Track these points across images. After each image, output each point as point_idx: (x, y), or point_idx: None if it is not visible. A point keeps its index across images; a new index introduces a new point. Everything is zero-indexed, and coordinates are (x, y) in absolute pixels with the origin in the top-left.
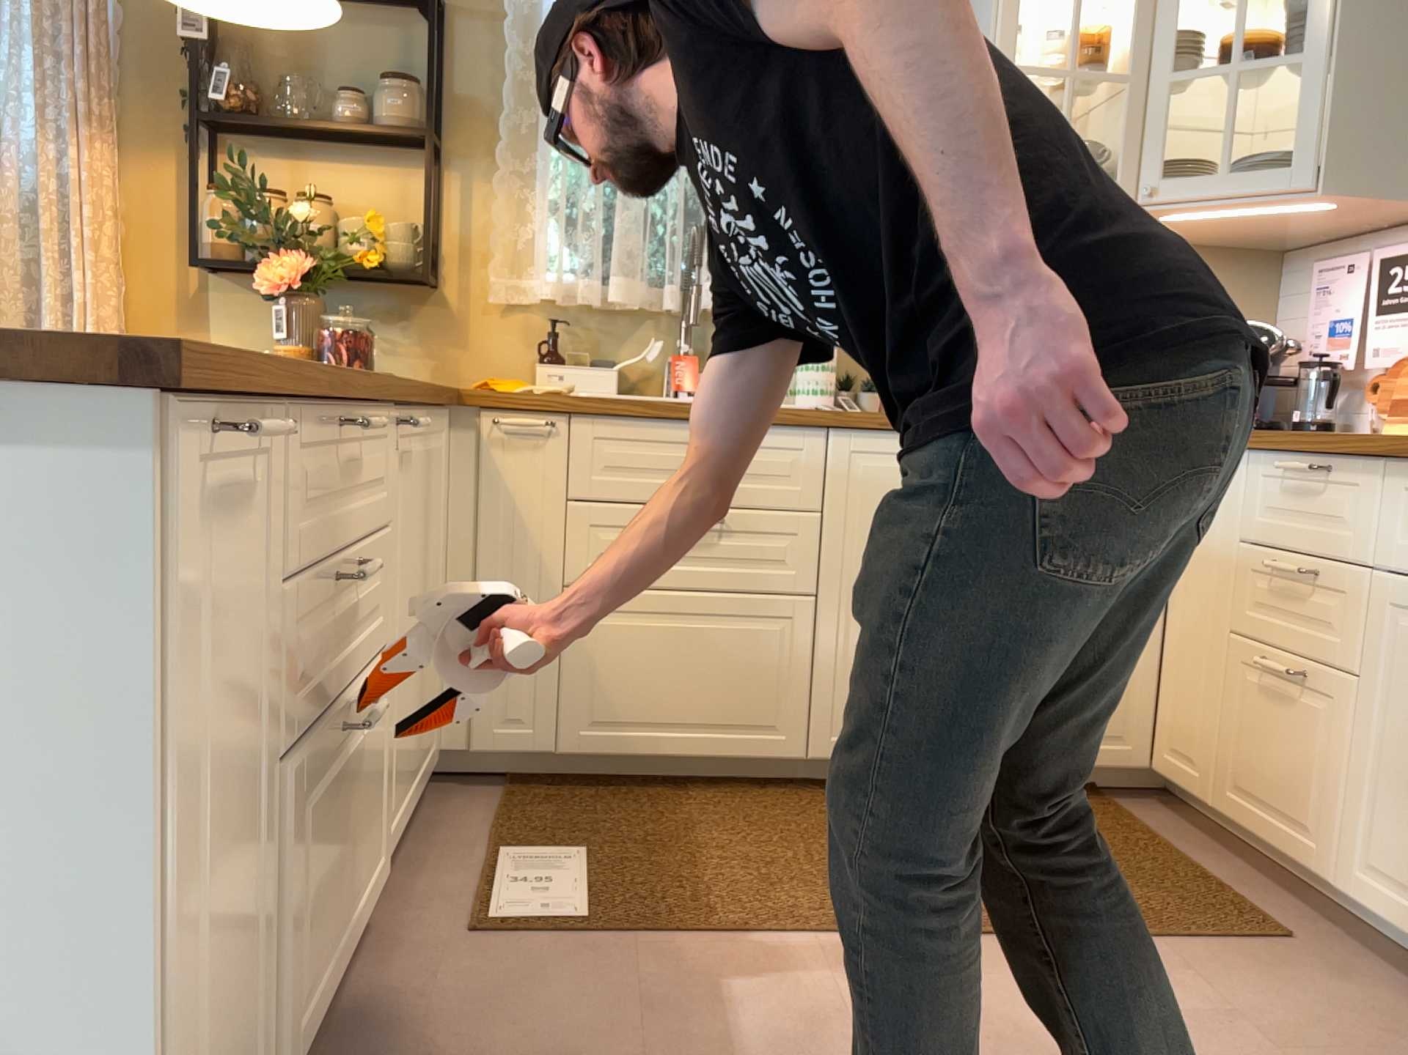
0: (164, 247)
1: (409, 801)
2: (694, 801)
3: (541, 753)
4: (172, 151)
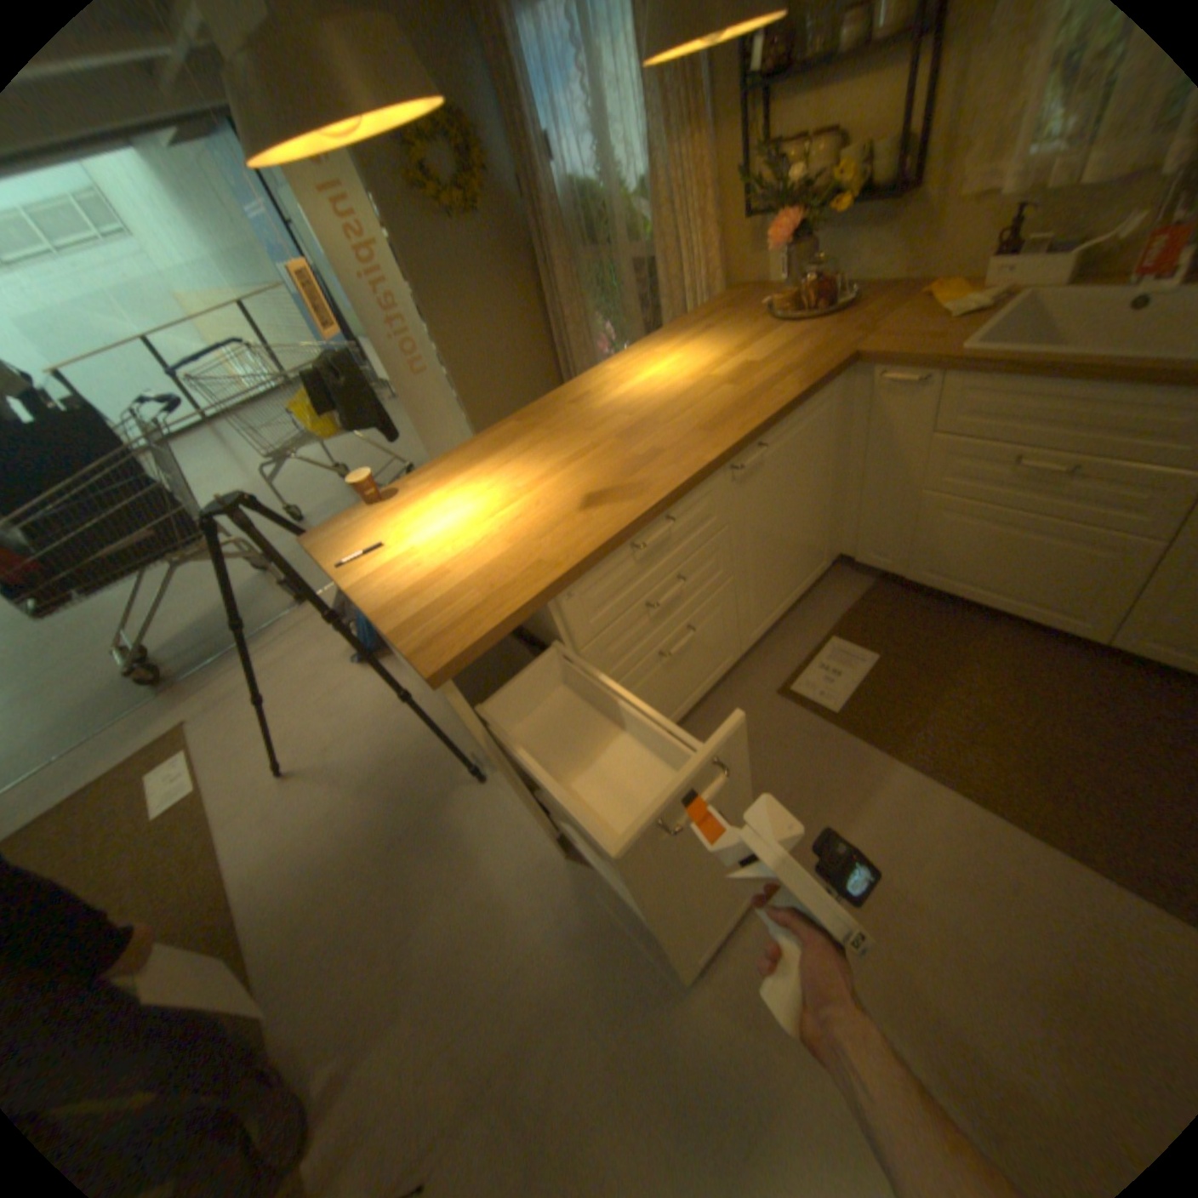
0: (737, 193)
1: (784, 607)
2: (993, 637)
3: (896, 574)
4: (736, 113)
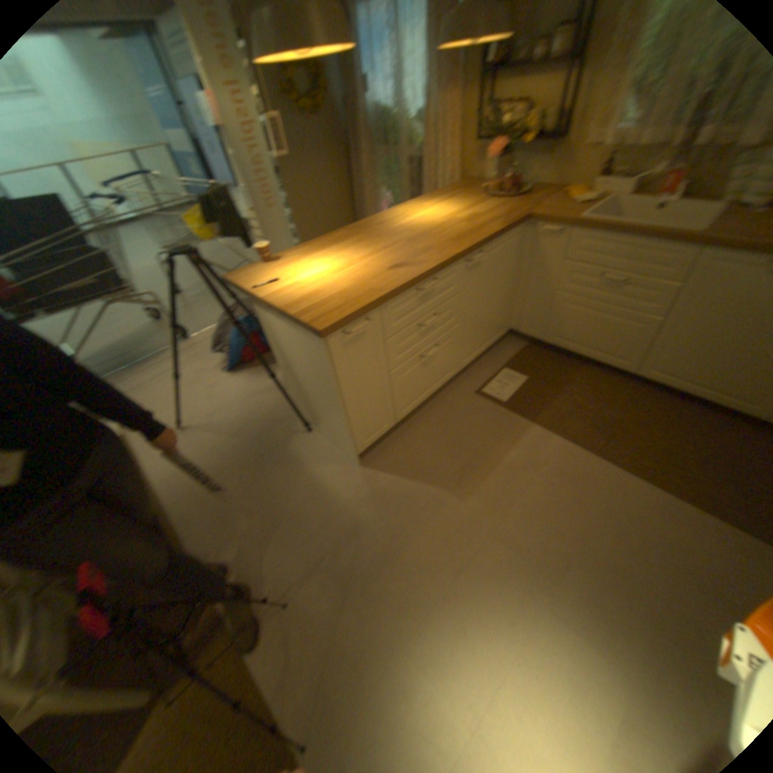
0: (474, 125)
1: (482, 349)
2: (585, 371)
3: (540, 338)
4: (479, 81)
